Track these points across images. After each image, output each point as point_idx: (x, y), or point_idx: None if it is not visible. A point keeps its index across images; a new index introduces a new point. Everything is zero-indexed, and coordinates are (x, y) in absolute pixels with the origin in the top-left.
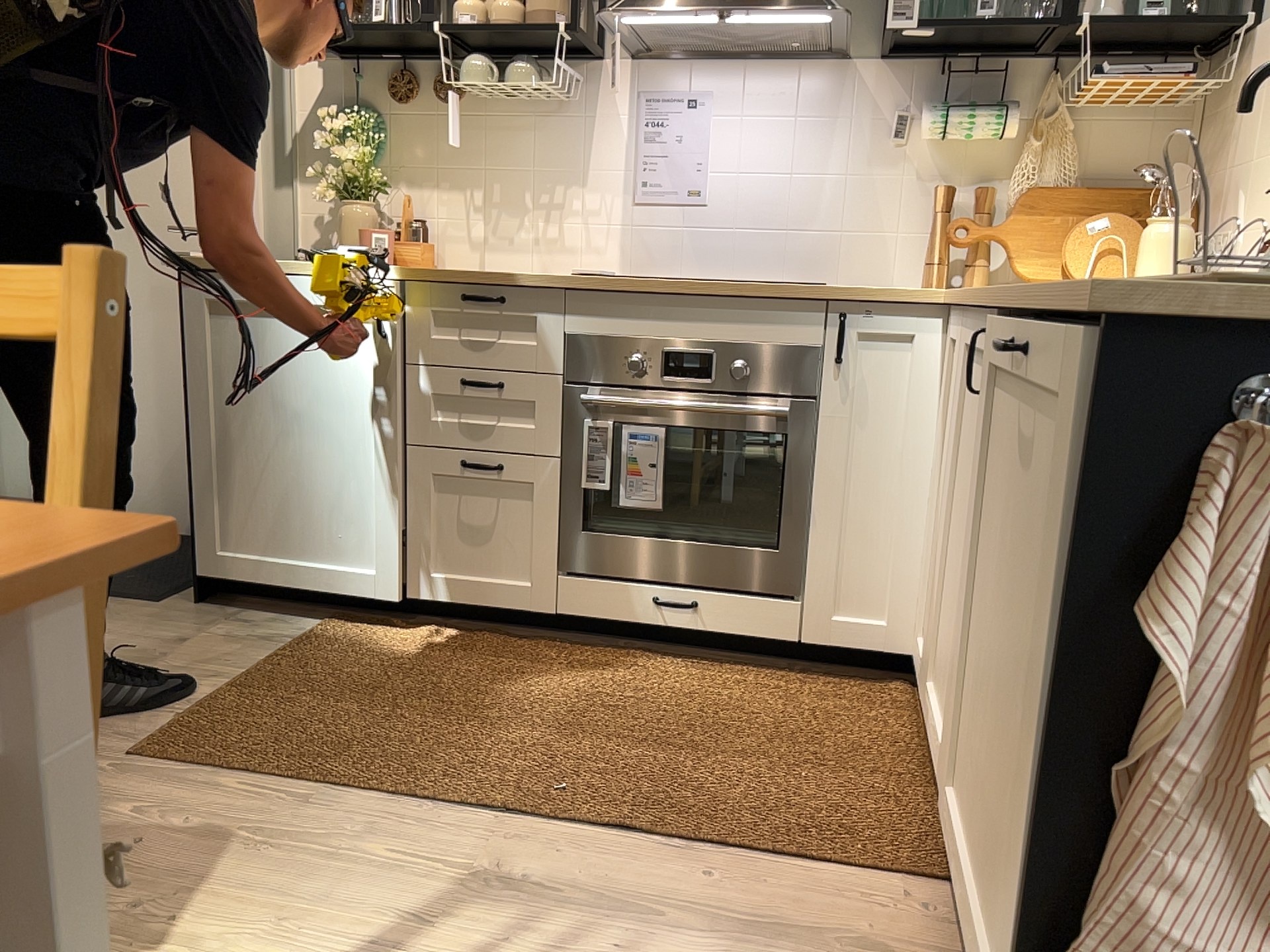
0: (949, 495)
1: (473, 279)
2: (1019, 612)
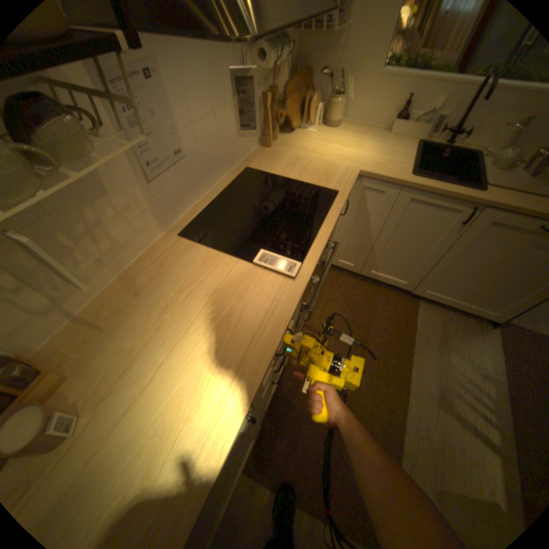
0: (381, 234)
1: (277, 341)
2: (501, 268)
